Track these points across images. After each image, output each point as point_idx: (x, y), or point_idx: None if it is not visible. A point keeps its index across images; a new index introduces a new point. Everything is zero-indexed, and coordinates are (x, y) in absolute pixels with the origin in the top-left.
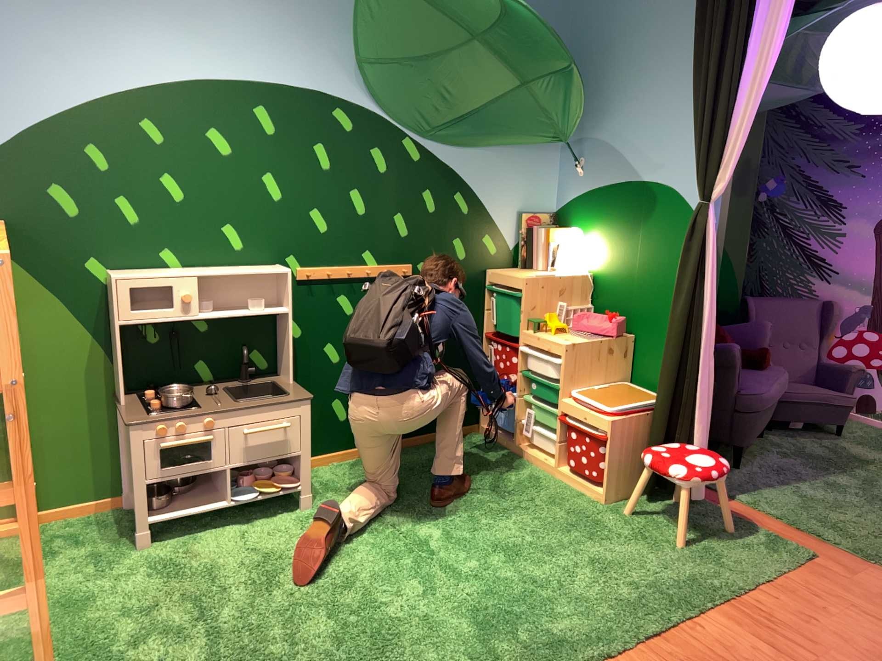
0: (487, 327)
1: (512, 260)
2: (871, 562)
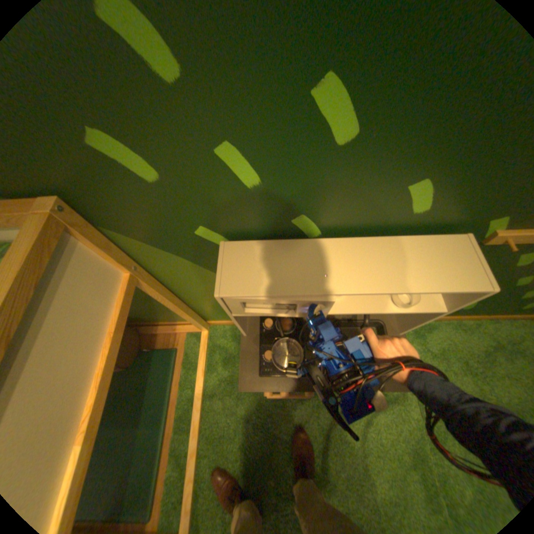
0: None
1: None
2: None
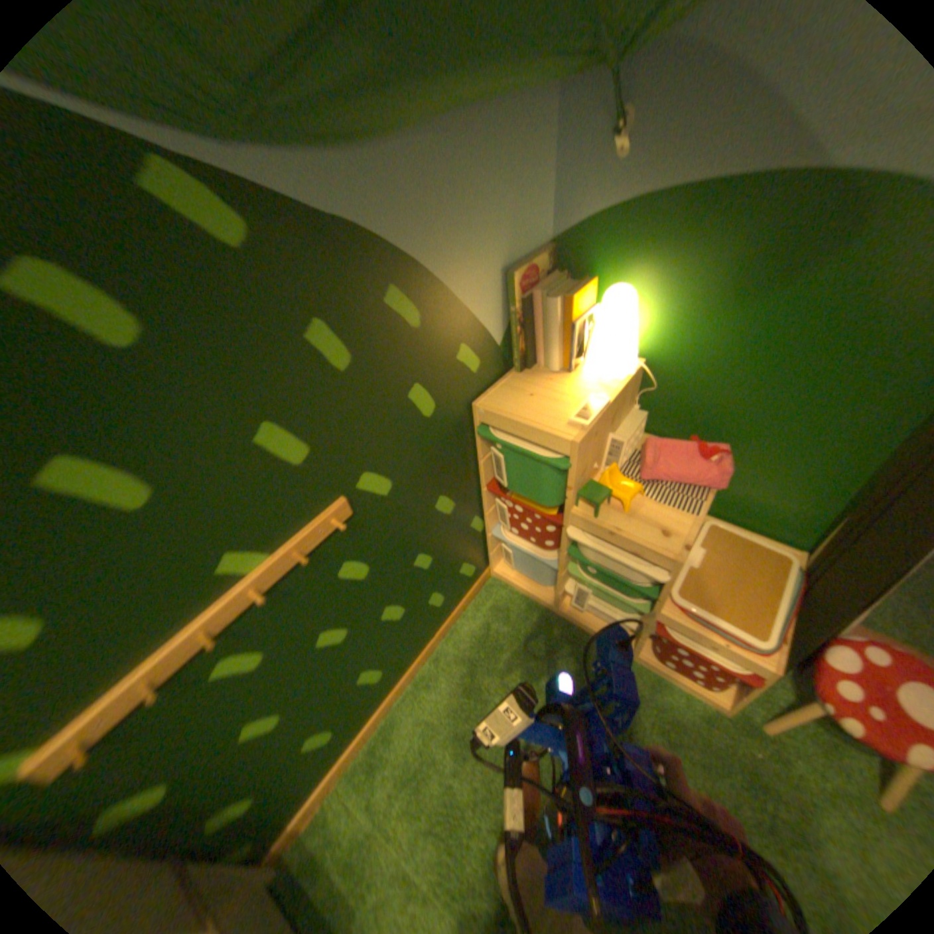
0: (489, 477)
1: (506, 357)
2: None
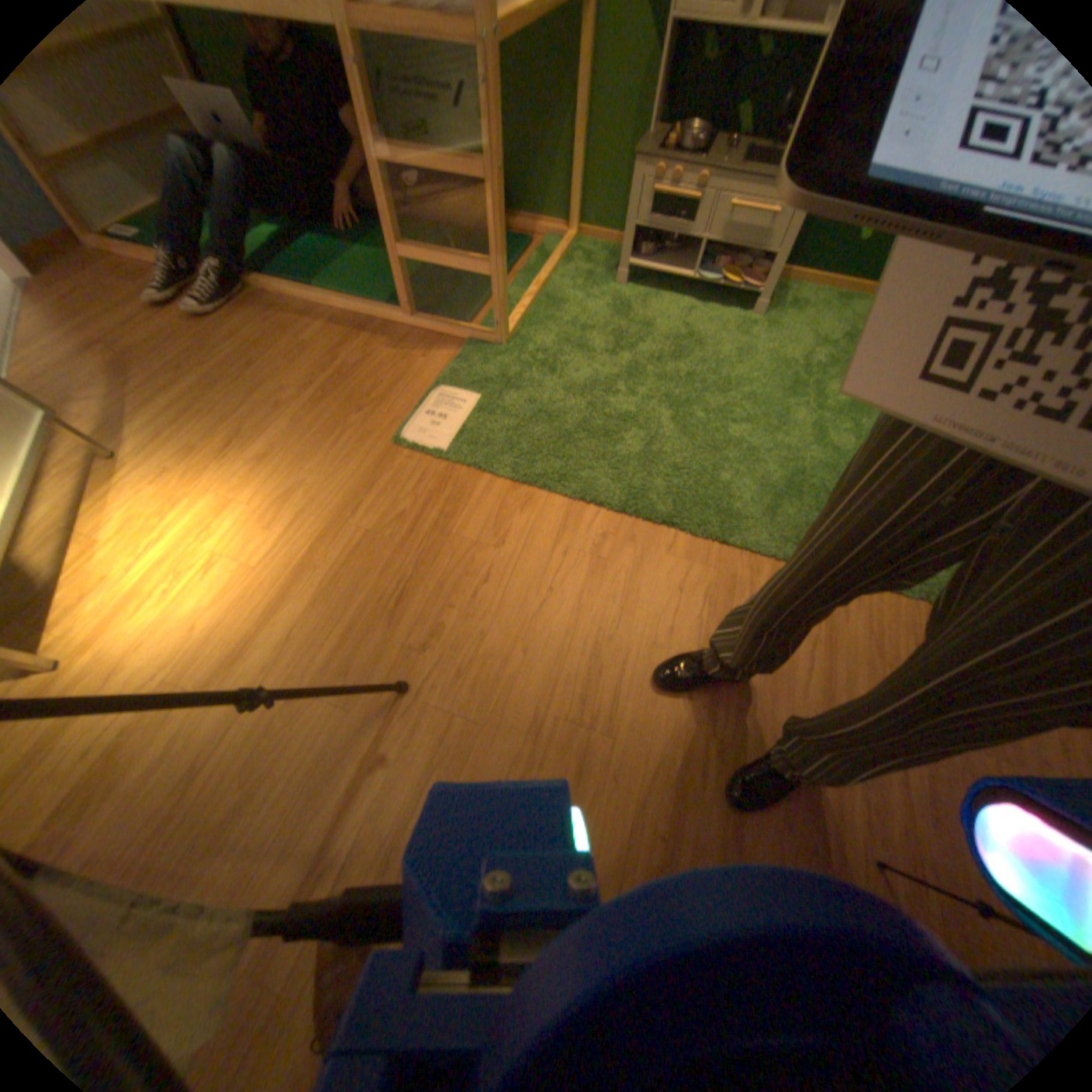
0: None
1: None
2: None
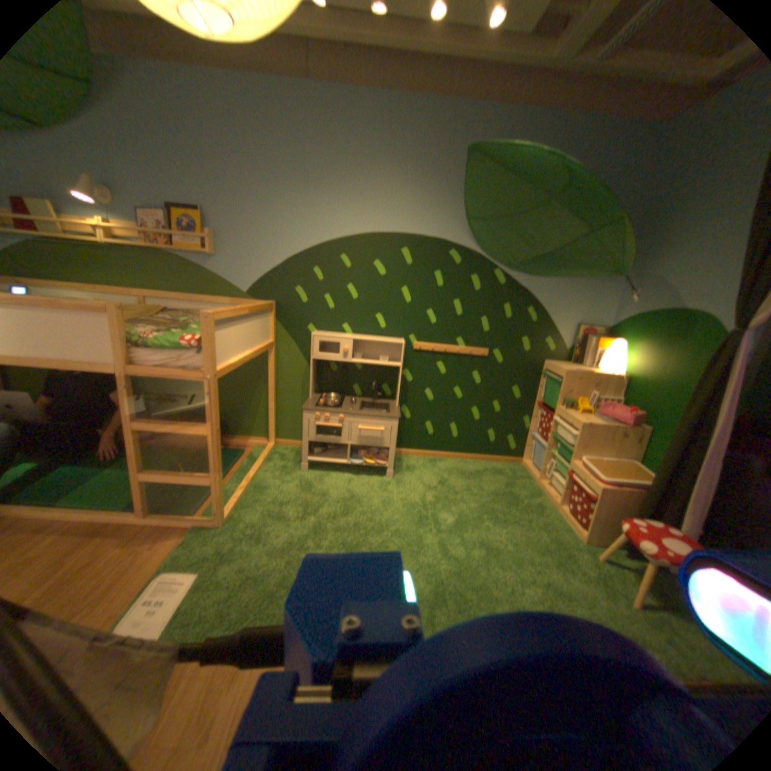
0: (537, 397)
1: (567, 354)
2: None
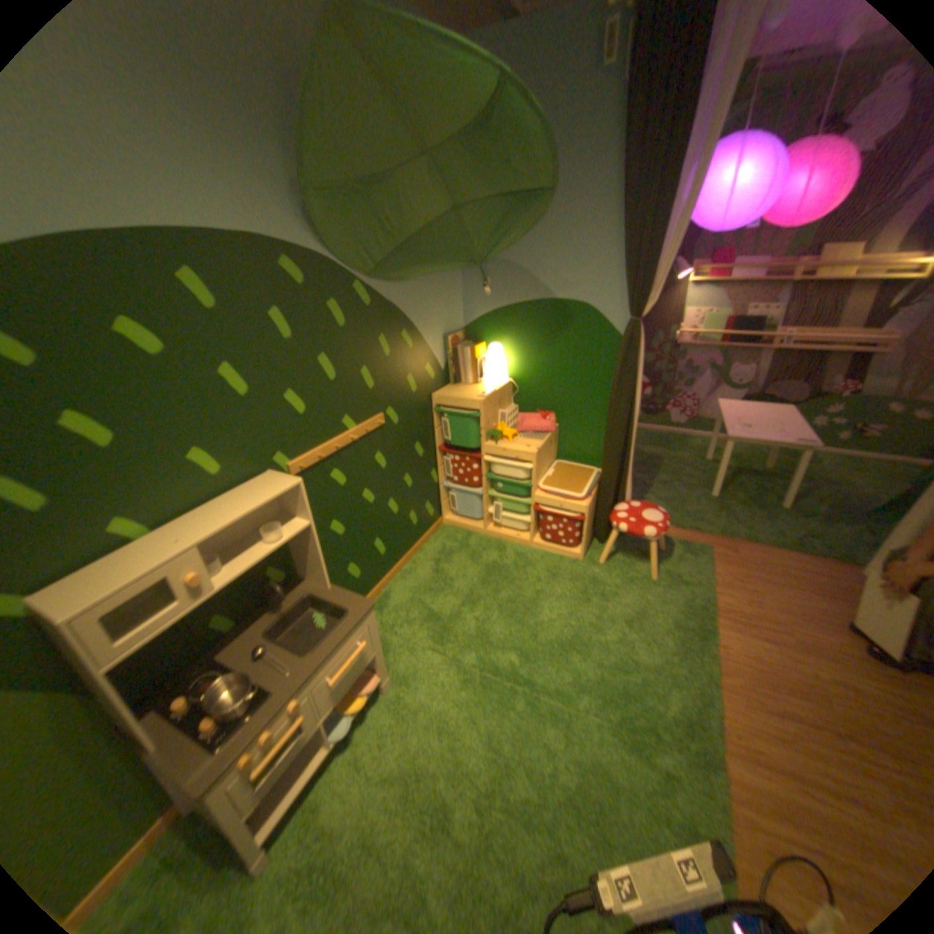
0: (439, 443)
1: (445, 378)
2: (743, 542)
